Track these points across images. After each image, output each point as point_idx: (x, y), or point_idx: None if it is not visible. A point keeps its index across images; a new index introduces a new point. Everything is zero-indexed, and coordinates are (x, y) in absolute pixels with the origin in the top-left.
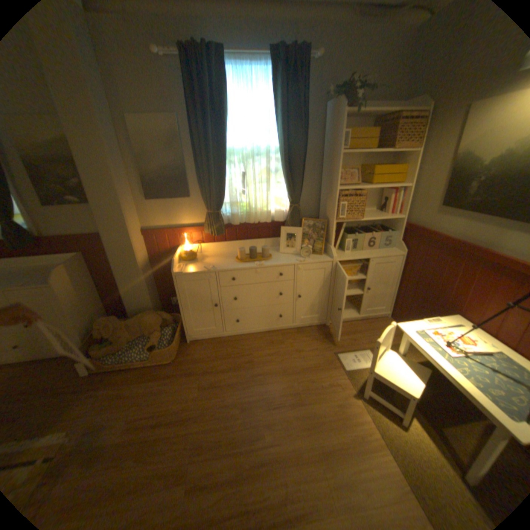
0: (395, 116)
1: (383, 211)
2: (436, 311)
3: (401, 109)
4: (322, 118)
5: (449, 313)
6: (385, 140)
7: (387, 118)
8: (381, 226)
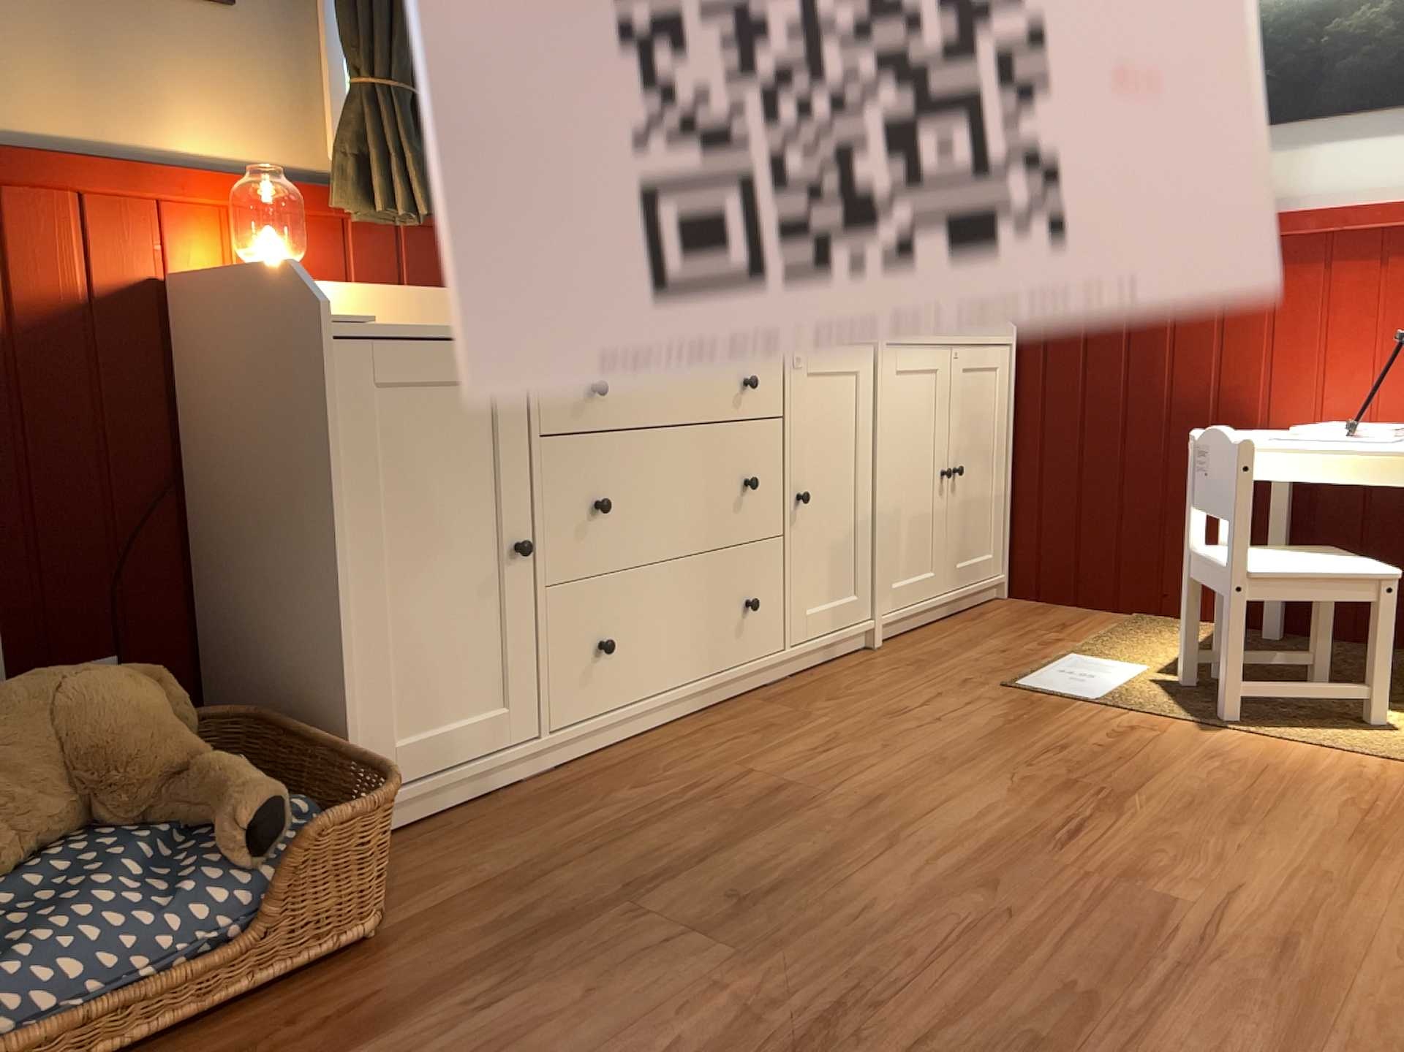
0: None
1: None
2: (1176, 467)
3: None
4: None
5: None
6: None
7: None
8: None
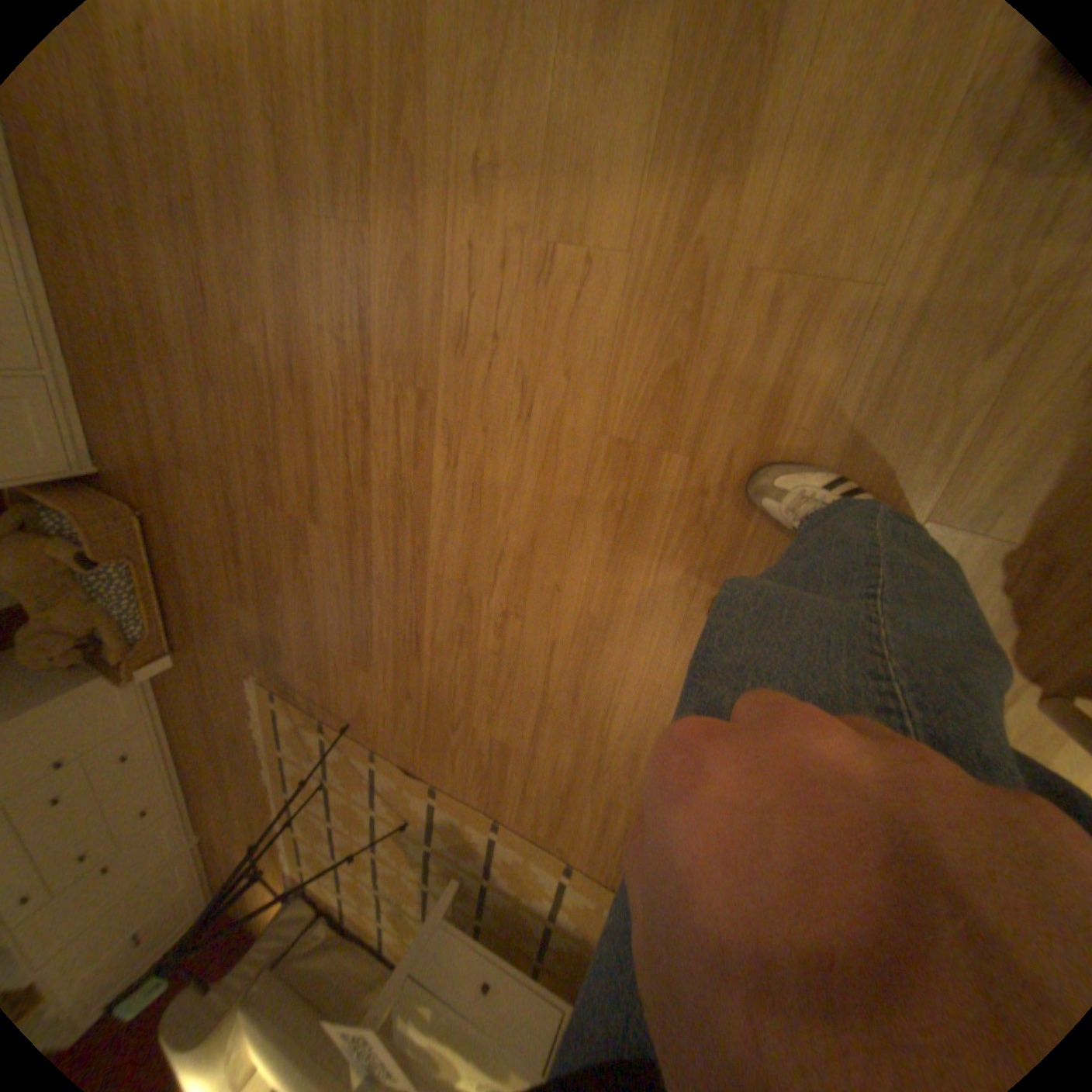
0: None
1: None
2: None
3: None
4: None
5: None
6: None
7: None
8: None
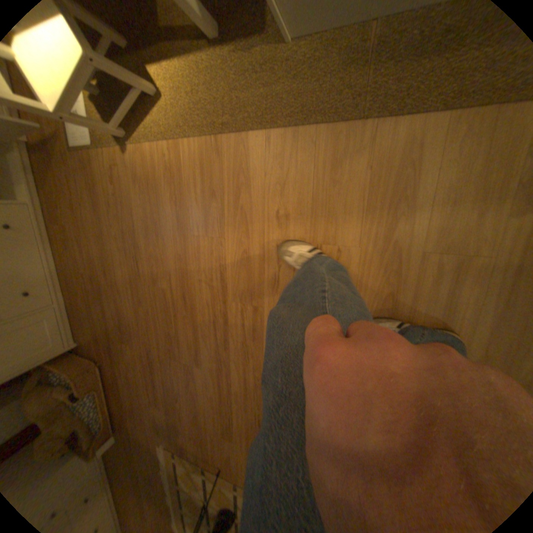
0: None
1: None
2: None
3: None
4: None
5: None
6: None
7: None
8: None
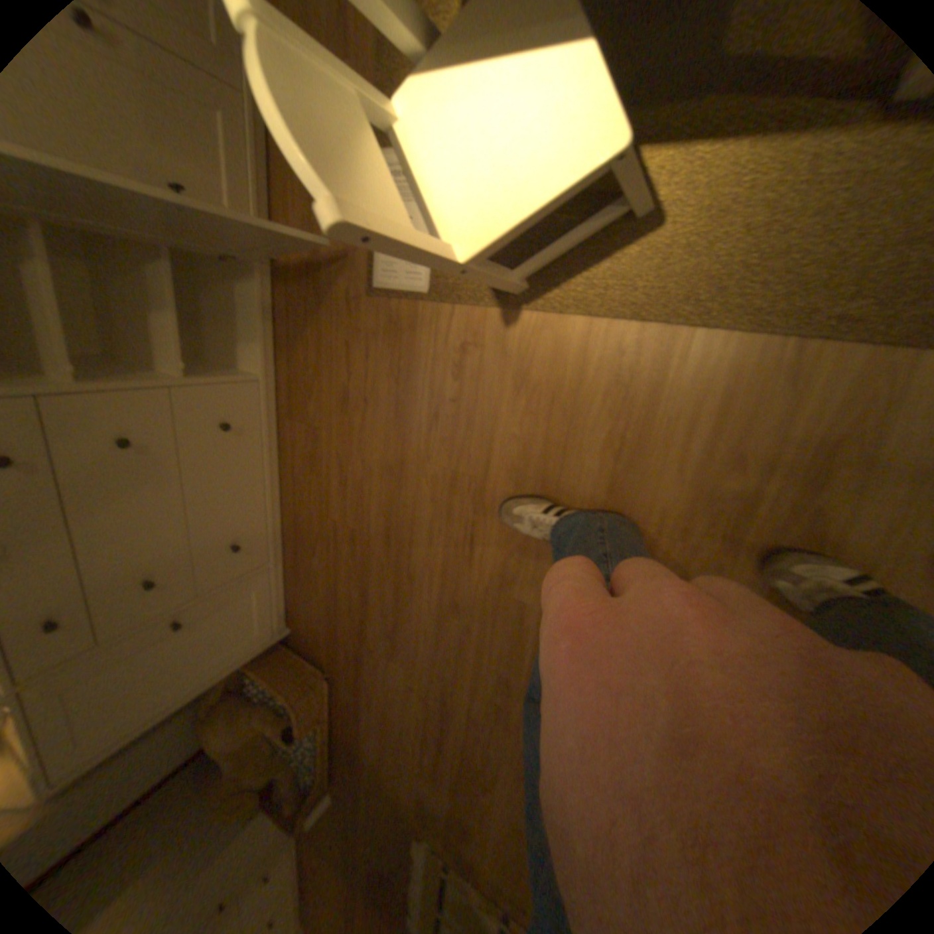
0: None
1: None
2: None
3: None
4: None
5: None
6: None
7: None
8: None
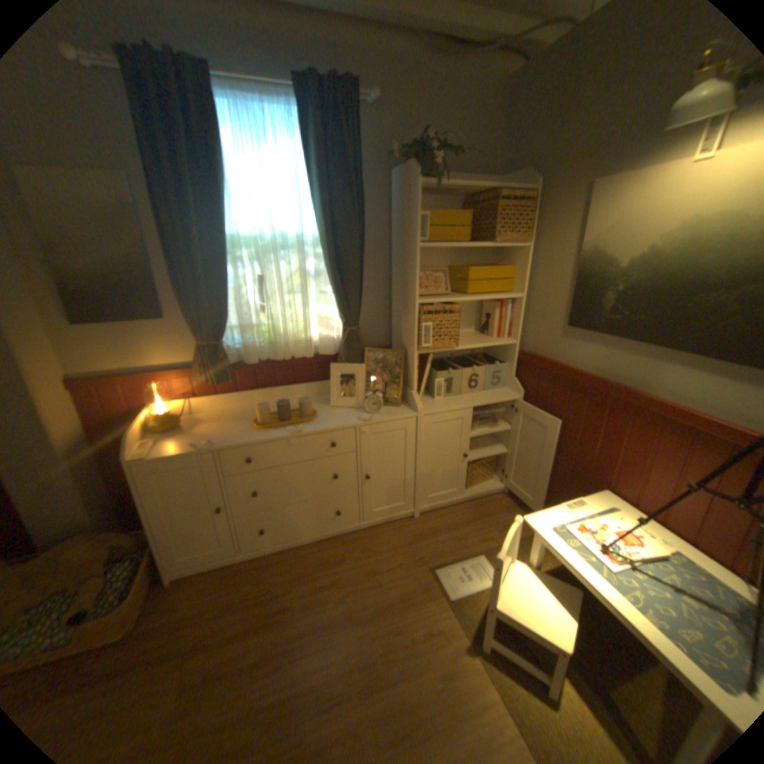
0: (492, 196)
1: (486, 333)
2: (574, 484)
3: (500, 186)
4: (386, 194)
5: (593, 486)
6: (480, 231)
7: (481, 199)
8: (484, 356)
